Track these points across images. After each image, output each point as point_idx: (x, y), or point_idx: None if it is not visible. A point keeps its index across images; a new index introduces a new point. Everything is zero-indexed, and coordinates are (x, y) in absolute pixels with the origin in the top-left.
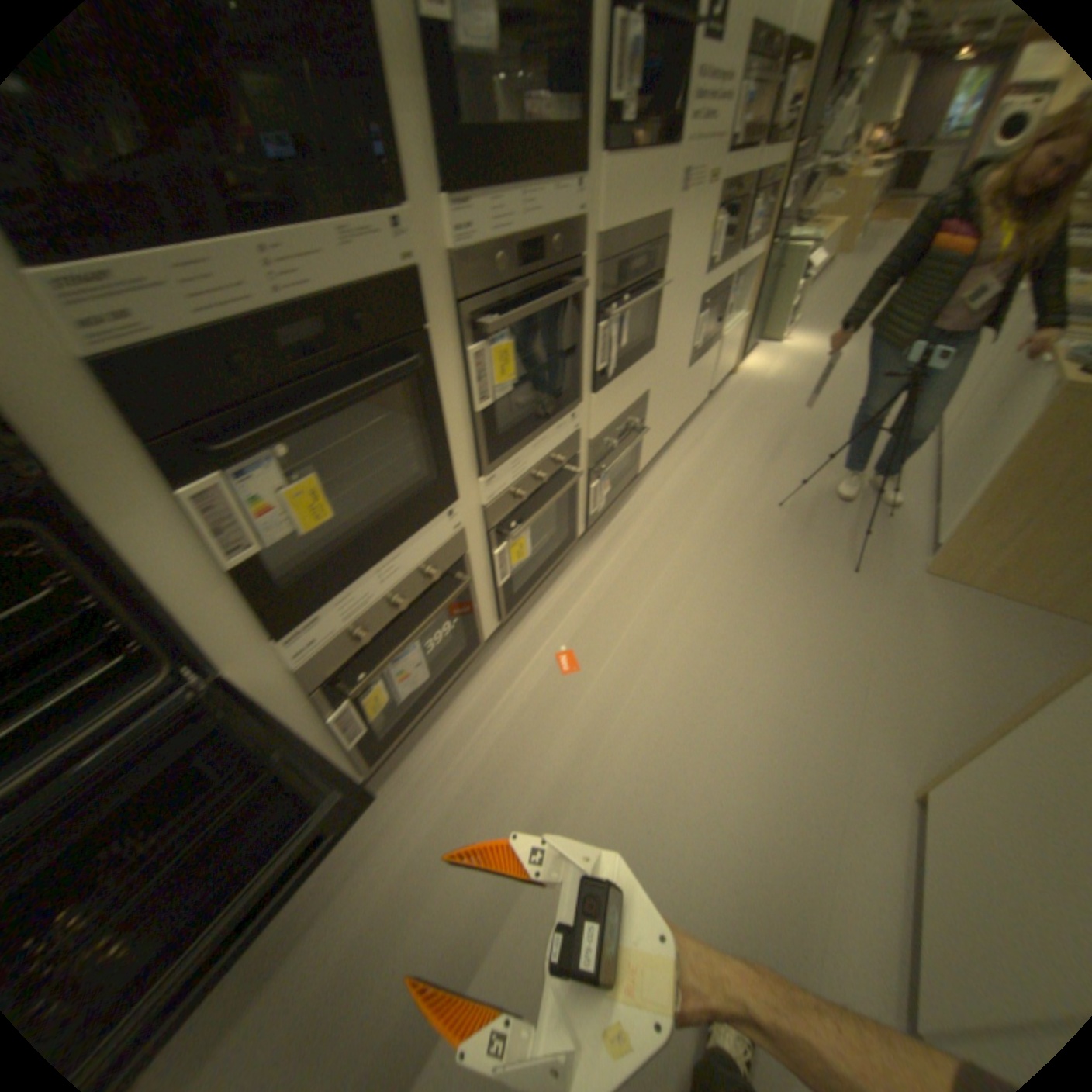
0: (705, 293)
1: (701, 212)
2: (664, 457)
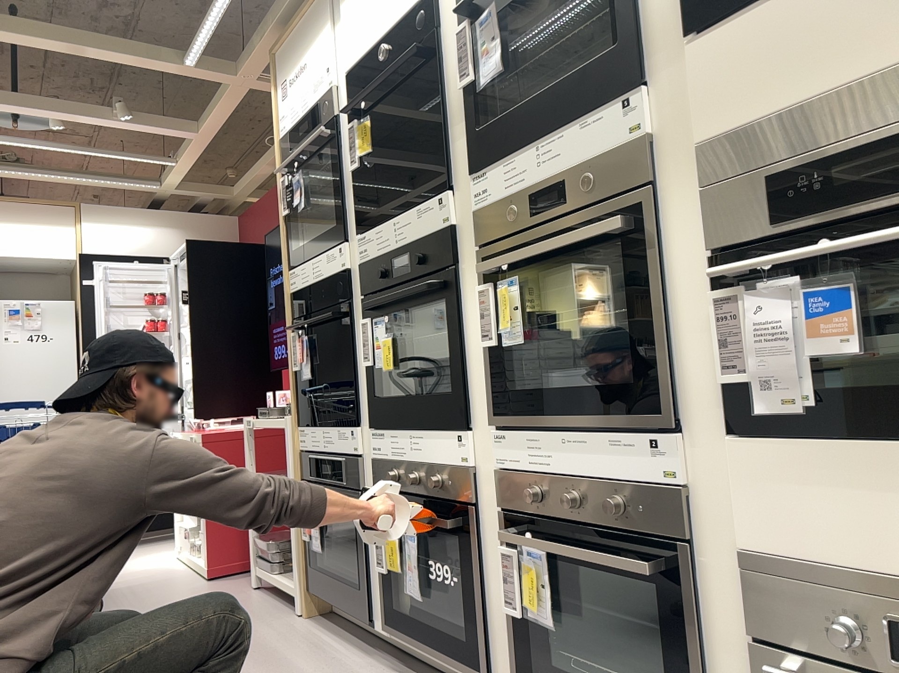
0: None
1: None
2: None
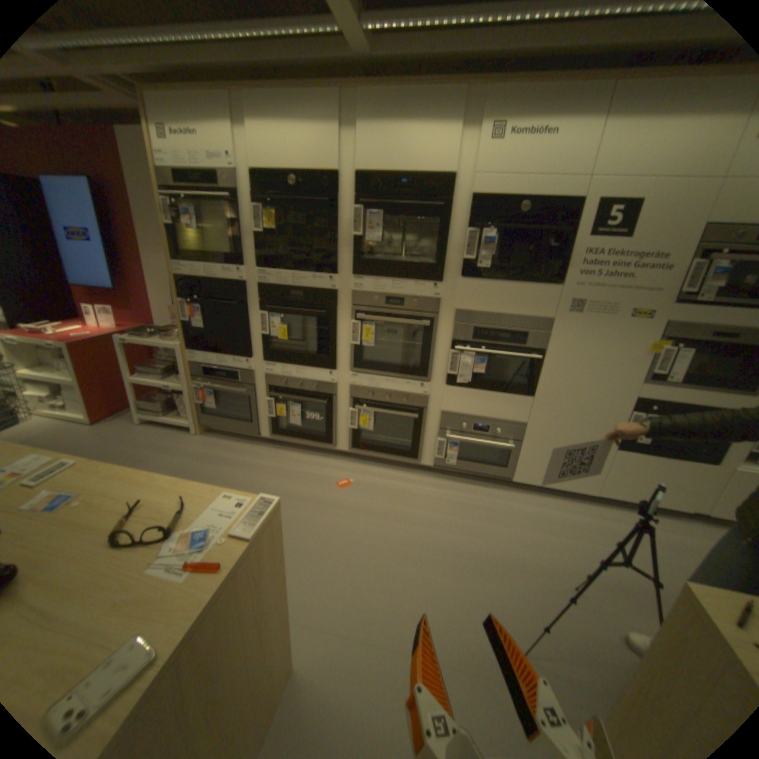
0: (651, 398)
1: (617, 331)
2: (571, 504)
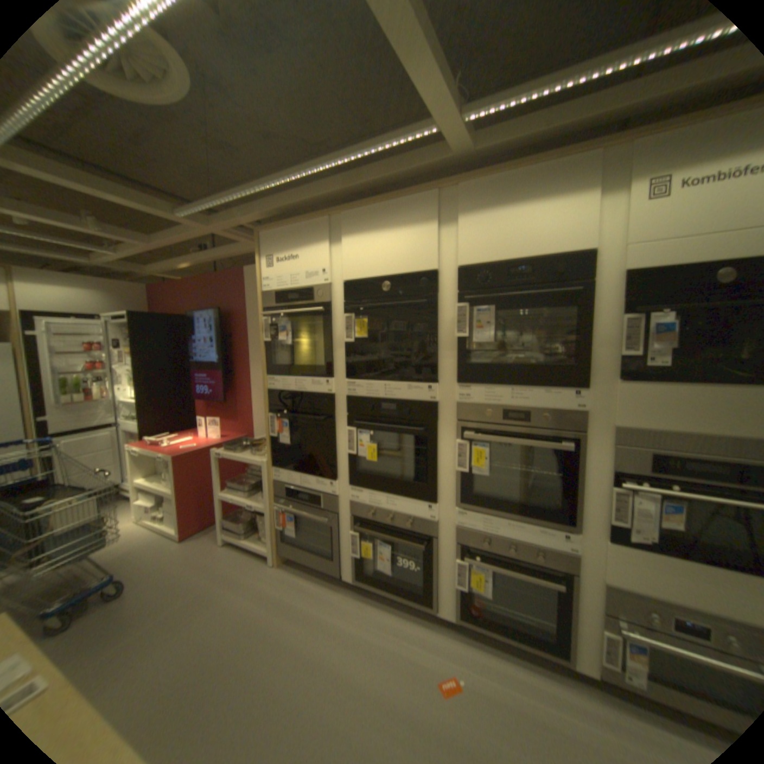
0: None
1: None
2: None
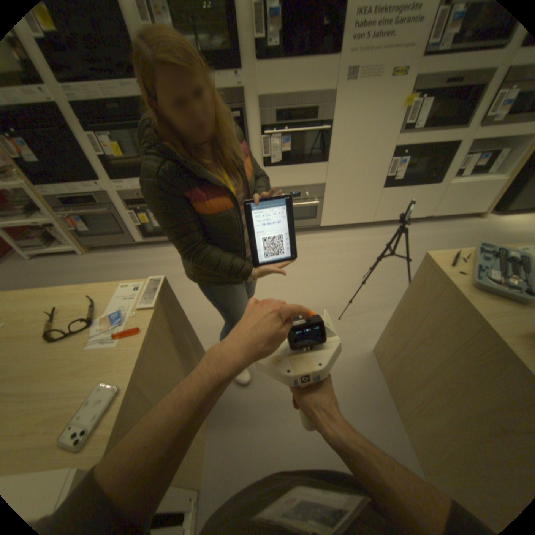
0: (403, 145)
1: (381, 92)
2: (356, 231)
